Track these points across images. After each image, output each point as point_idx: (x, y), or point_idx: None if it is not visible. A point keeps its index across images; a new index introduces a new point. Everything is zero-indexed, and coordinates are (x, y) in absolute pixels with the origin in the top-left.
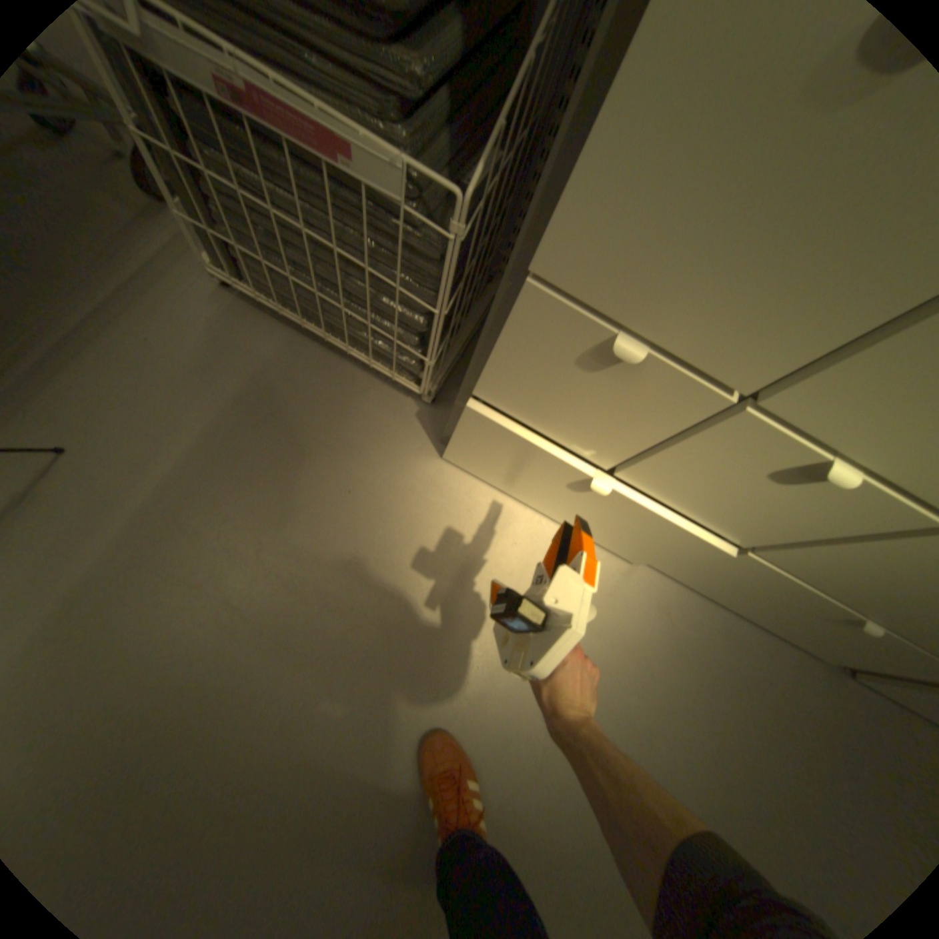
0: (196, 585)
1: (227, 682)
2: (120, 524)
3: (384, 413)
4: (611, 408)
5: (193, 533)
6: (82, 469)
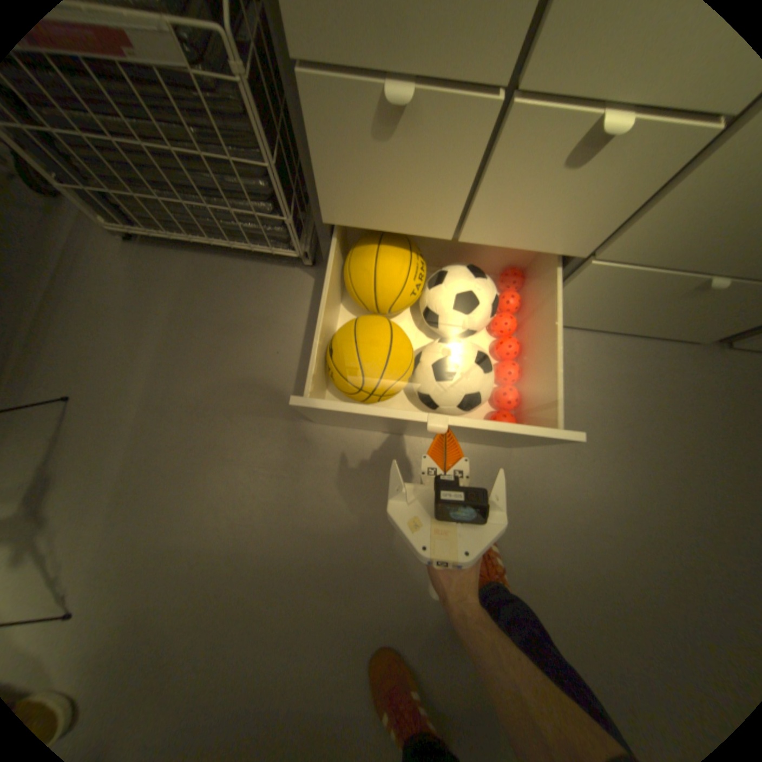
0: (196, 455)
1: (244, 510)
2: (127, 433)
3: (281, 286)
4: (421, 170)
5: (179, 421)
6: (85, 406)
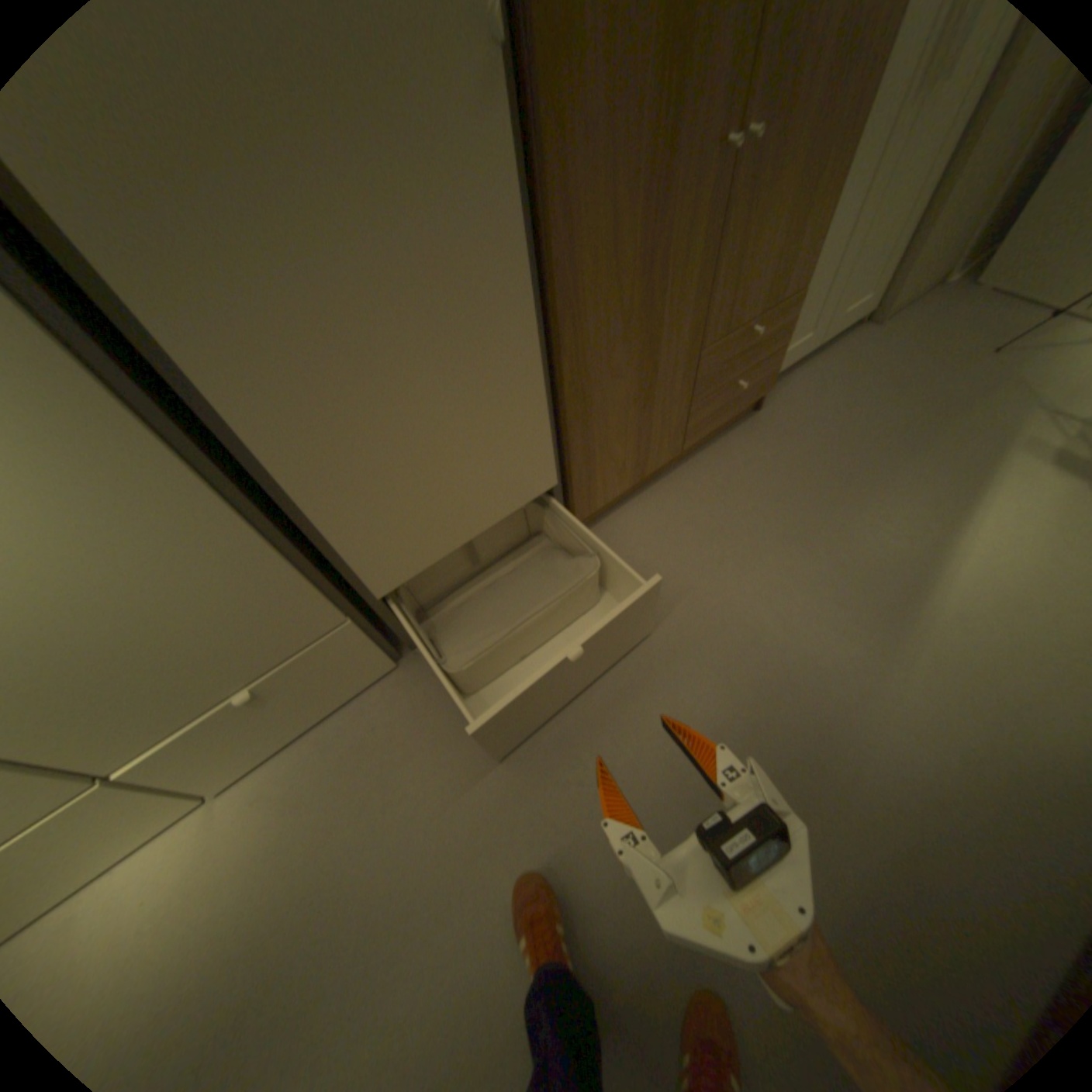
0: None
1: None
2: None
3: None
4: None
5: None
6: None
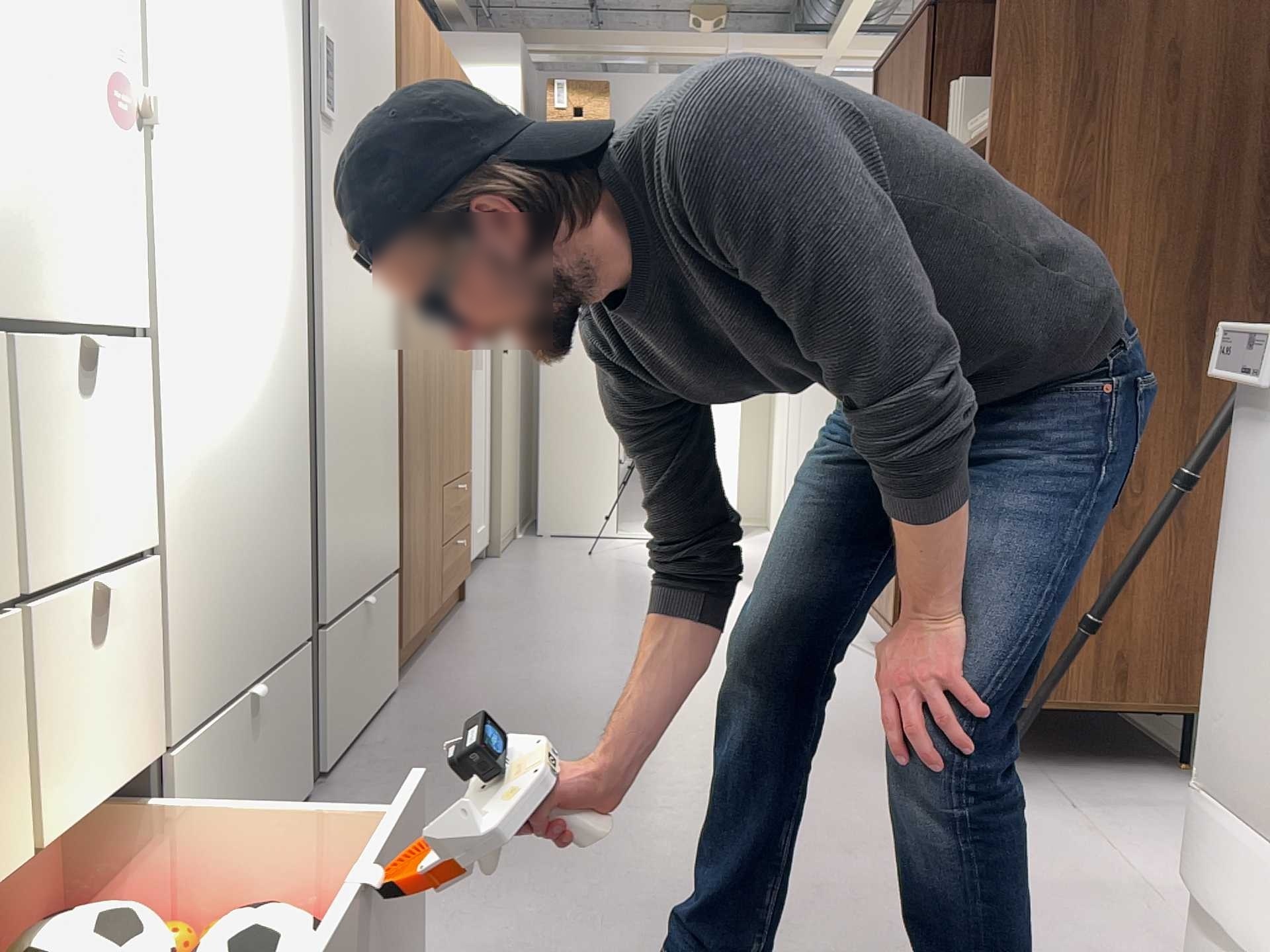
0: None
1: None
2: None
3: None
4: None
5: None
6: None
